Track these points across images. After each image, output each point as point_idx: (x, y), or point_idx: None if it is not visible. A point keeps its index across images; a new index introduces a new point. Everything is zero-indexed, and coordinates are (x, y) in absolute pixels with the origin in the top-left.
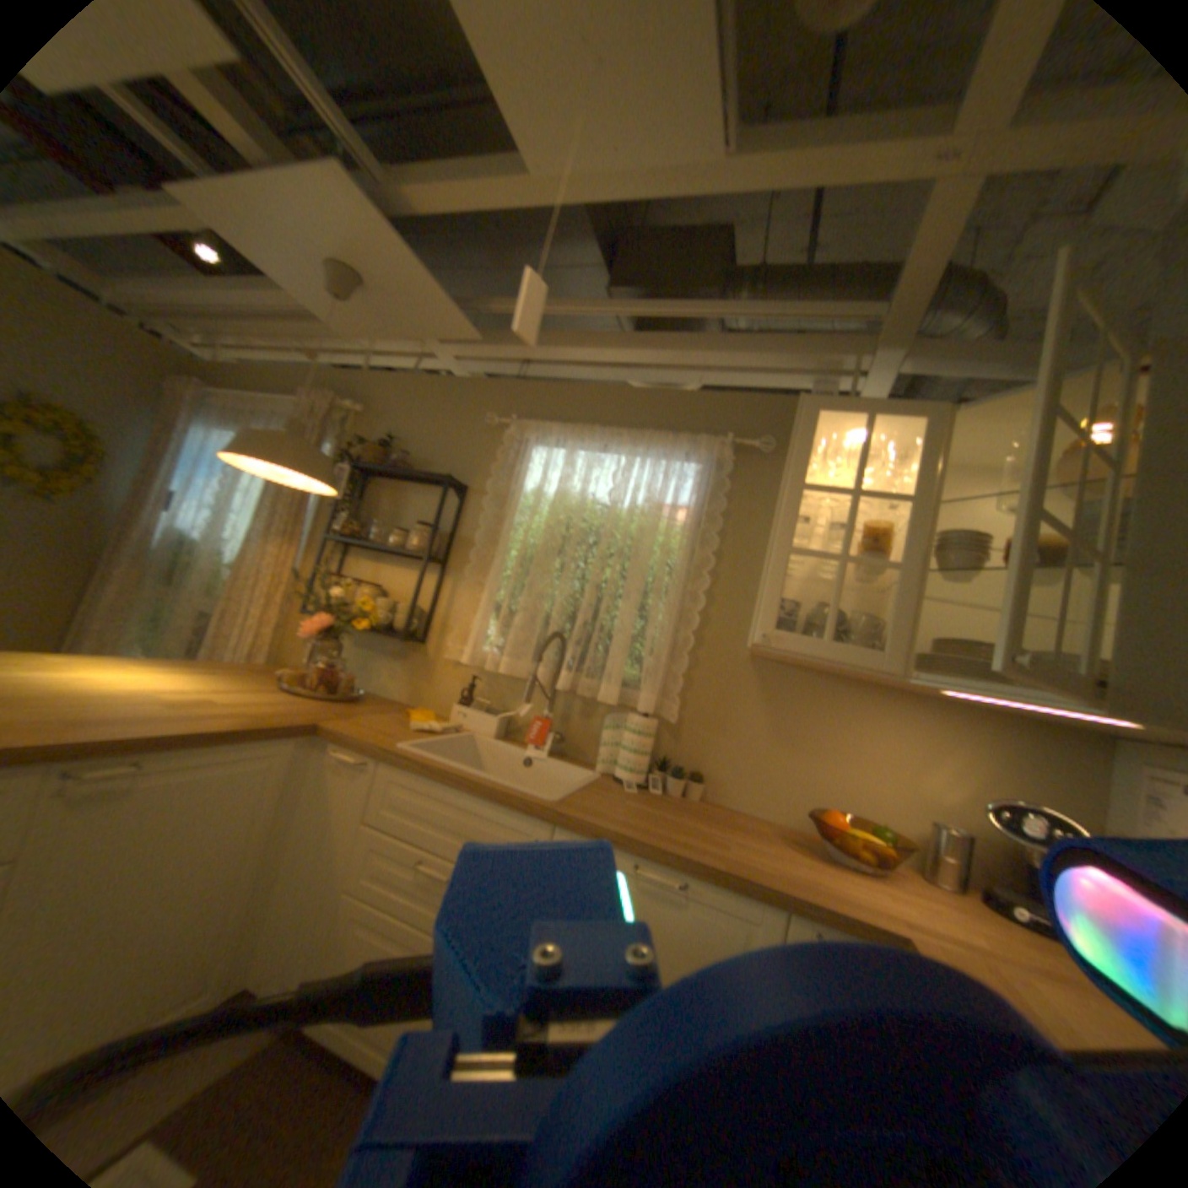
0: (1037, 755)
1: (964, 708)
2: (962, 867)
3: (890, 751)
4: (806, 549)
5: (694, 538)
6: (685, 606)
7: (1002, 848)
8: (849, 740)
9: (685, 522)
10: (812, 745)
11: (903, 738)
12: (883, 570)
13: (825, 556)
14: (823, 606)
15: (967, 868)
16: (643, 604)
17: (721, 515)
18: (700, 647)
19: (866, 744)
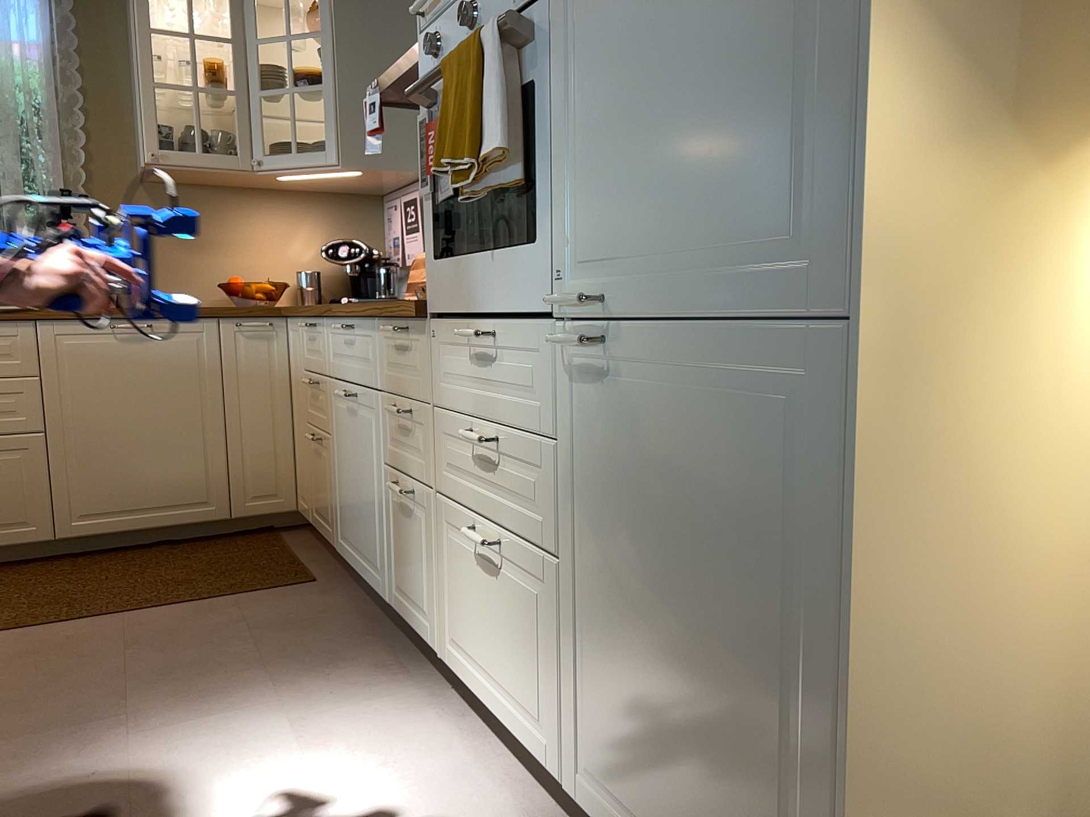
0: (345, 214)
1: (300, 192)
2: (314, 288)
3: (261, 232)
4: (165, 84)
5: (55, 76)
6: (65, 144)
7: (337, 276)
8: (233, 232)
9: (40, 60)
10: (208, 242)
11: (268, 222)
12: (225, 96)
13: (181, 88)
14: (189, 128)
15: (316, 288)
16: (22, 147)
17: (76, 51)
18: (91, 180)
19: (245, 232)
